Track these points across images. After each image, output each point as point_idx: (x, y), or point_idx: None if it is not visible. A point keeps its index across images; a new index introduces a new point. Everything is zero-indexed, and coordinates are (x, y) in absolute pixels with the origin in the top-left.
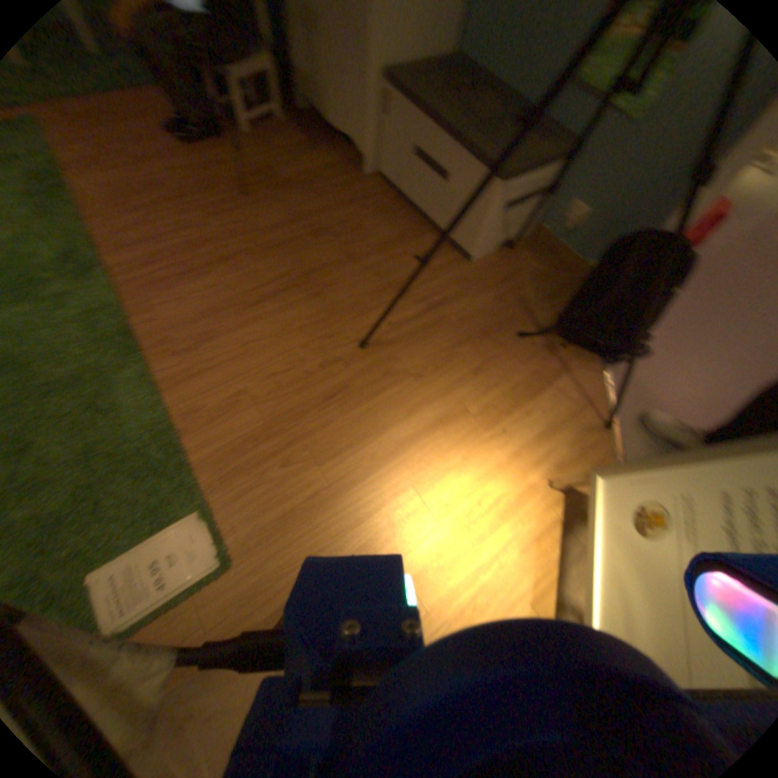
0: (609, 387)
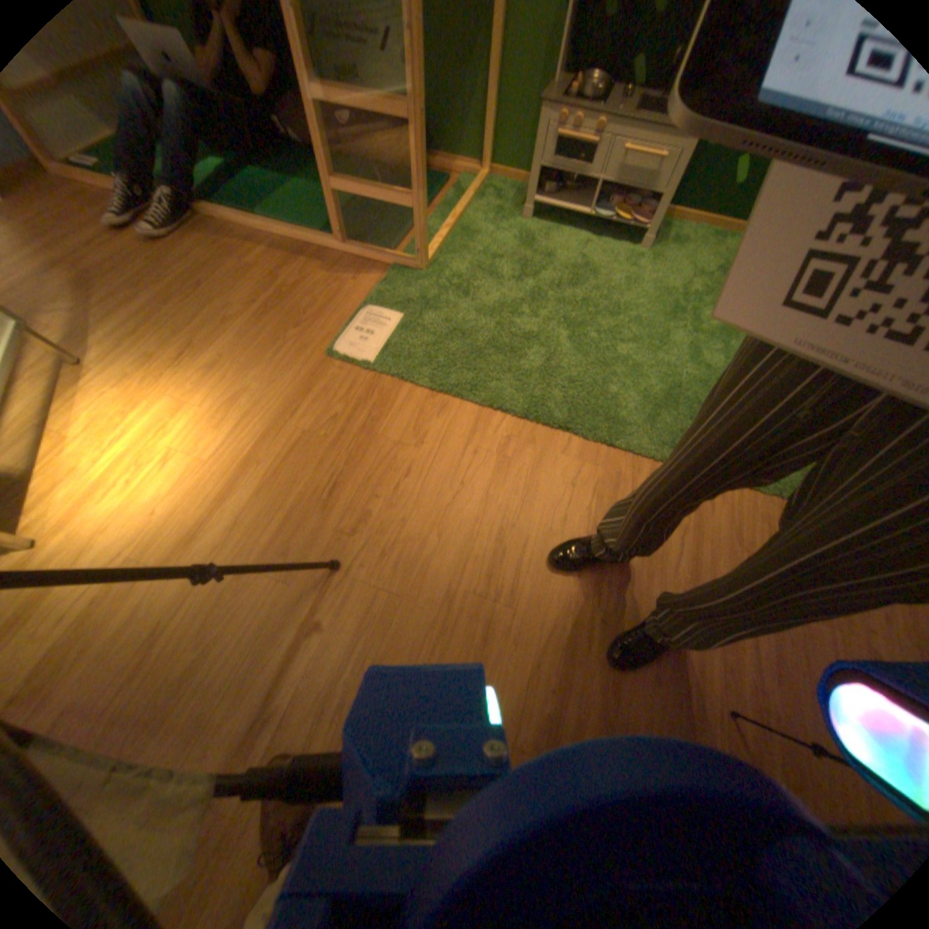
0: None
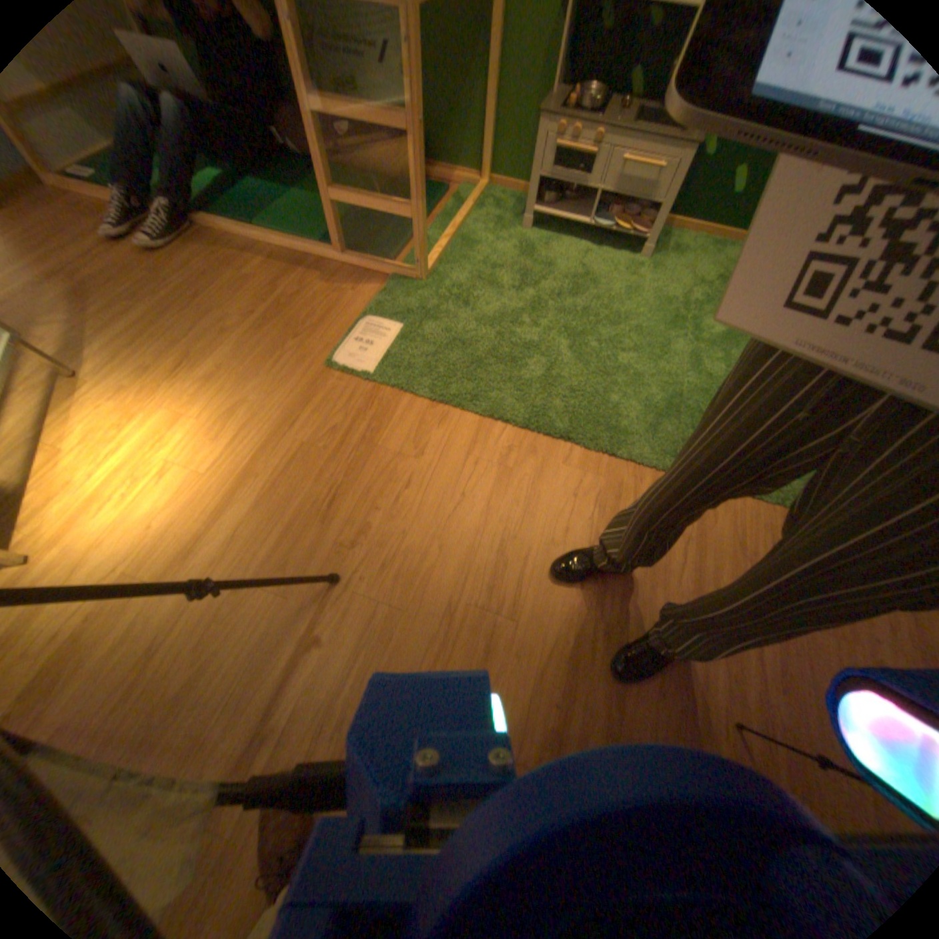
0: None
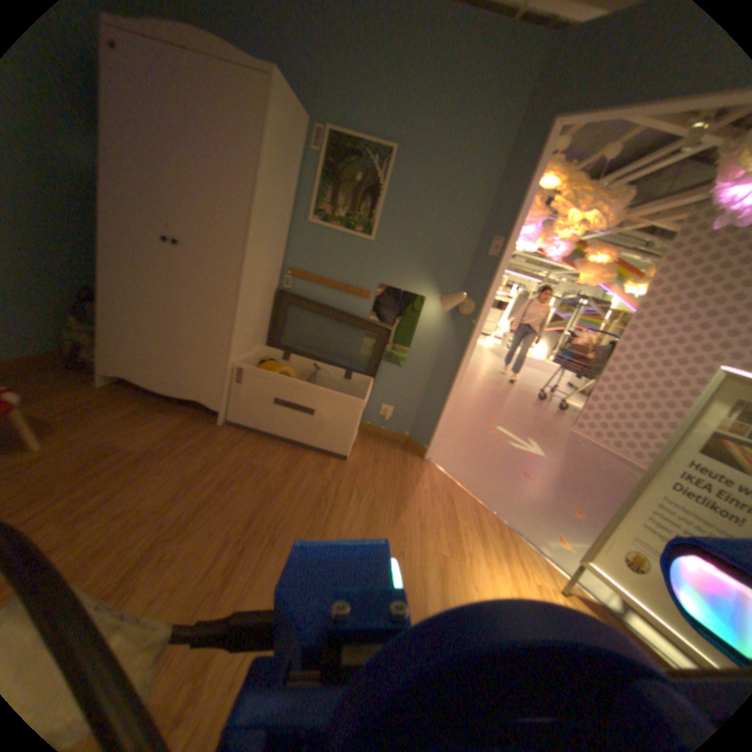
0: (472, 492)
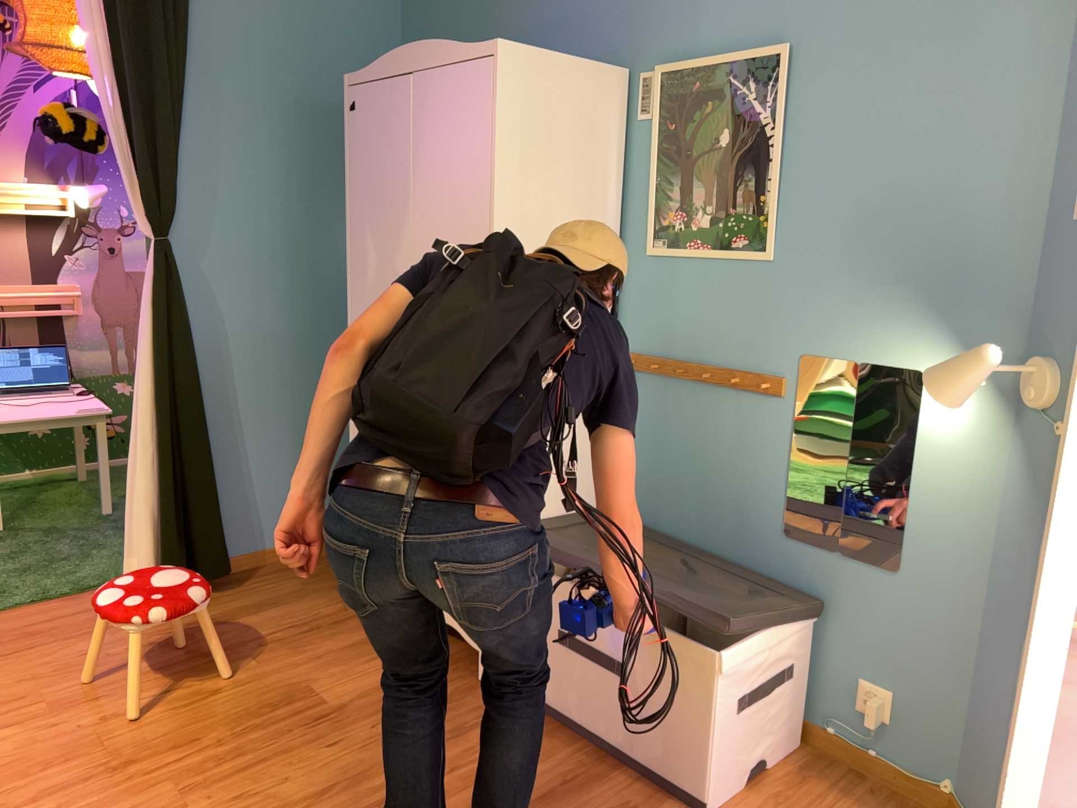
0: None
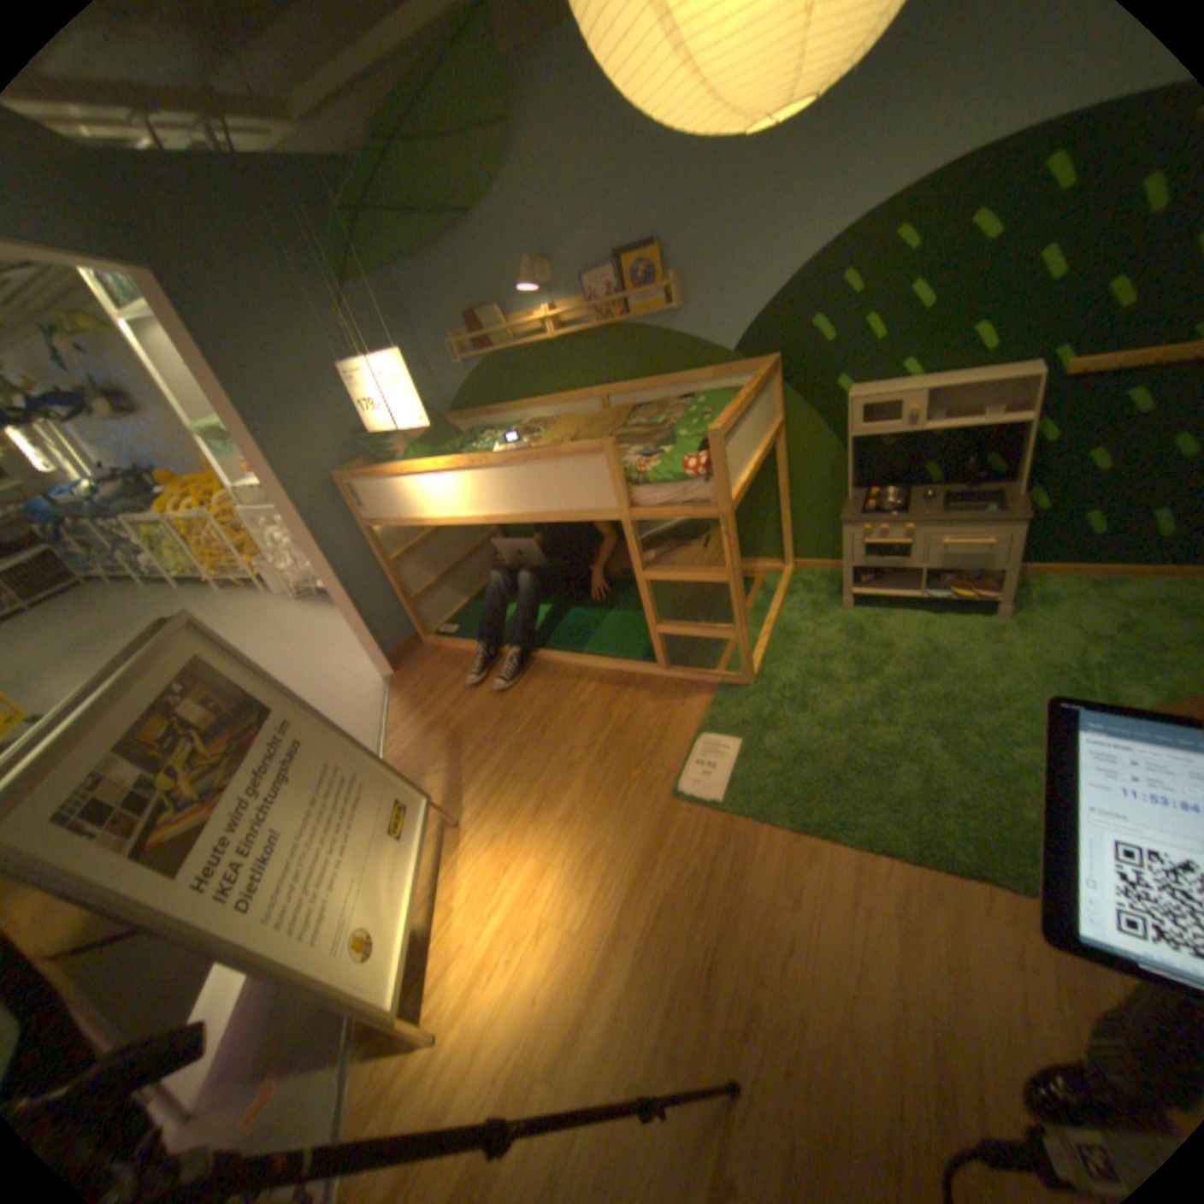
0: None
